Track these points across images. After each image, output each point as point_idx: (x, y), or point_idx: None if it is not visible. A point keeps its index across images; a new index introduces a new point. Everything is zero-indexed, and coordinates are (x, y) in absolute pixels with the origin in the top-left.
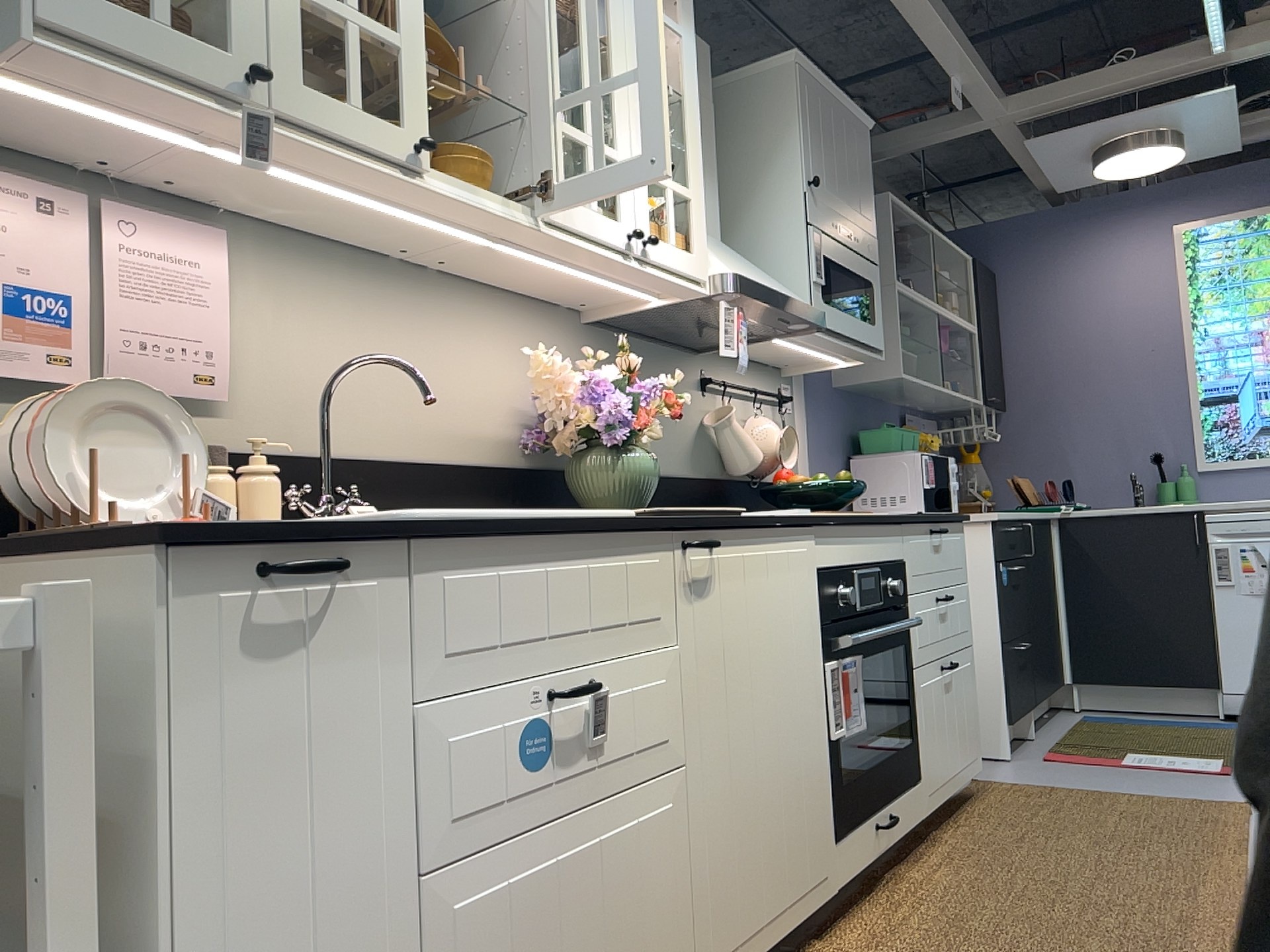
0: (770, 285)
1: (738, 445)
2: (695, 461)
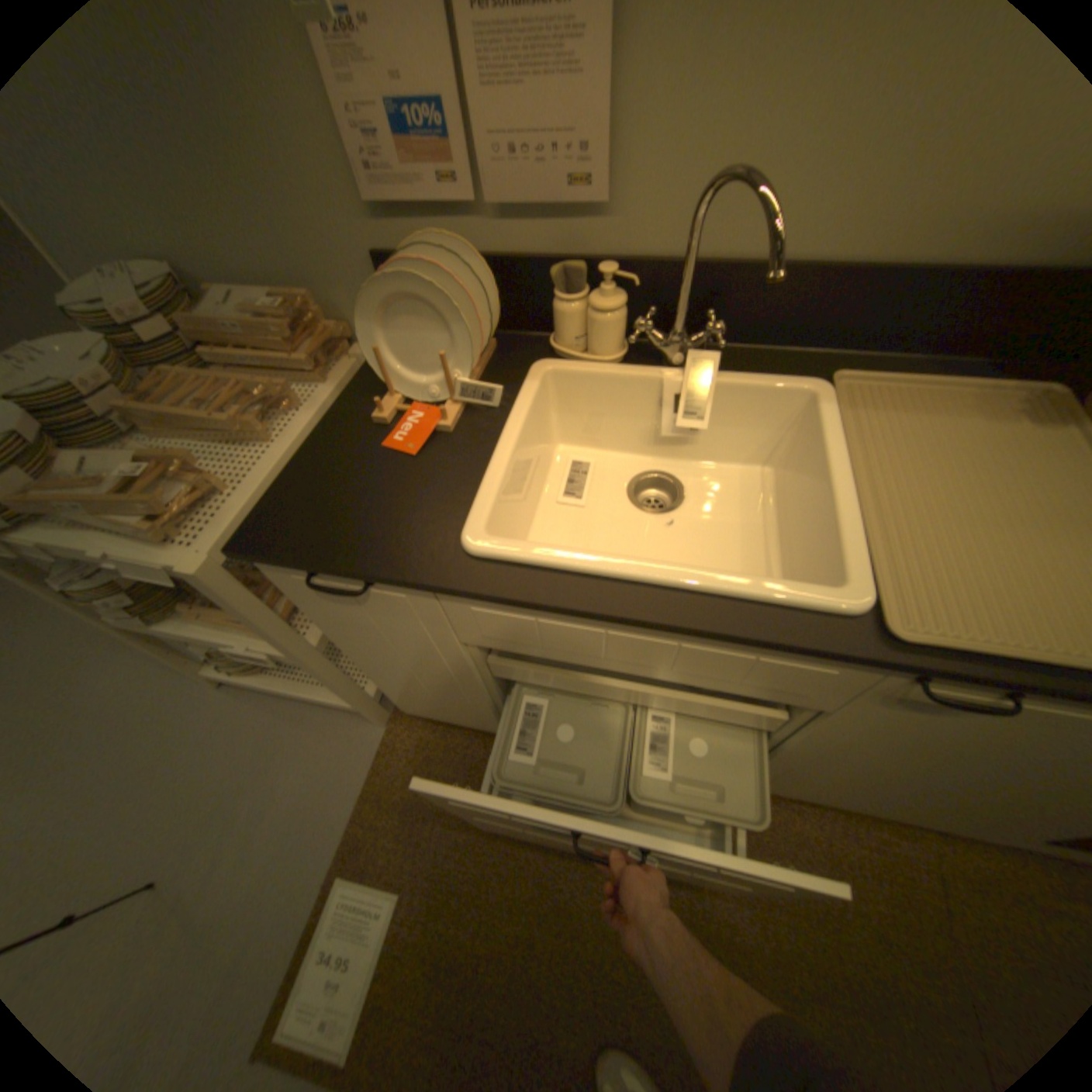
0: None
1: None
2: None
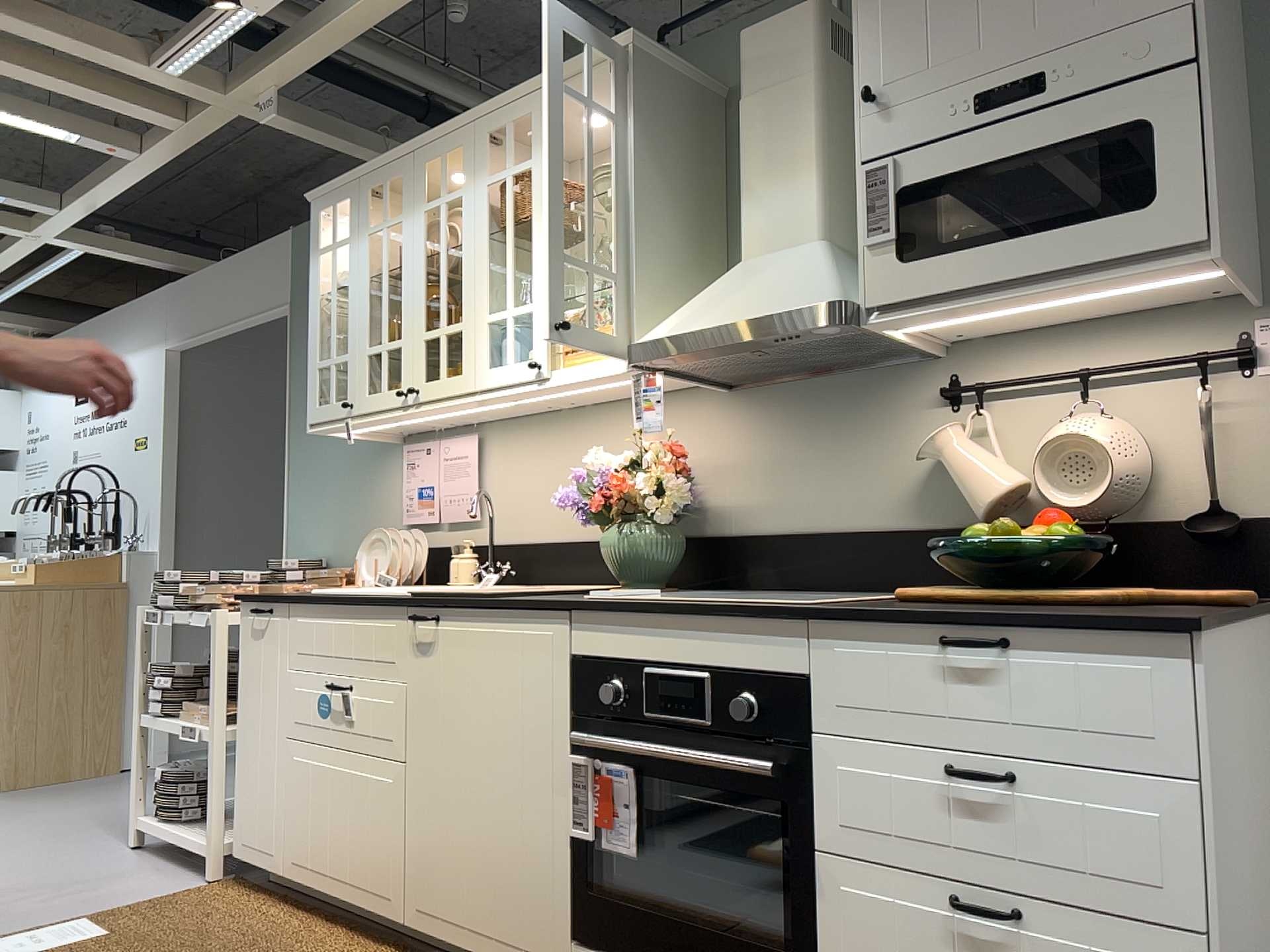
0: (724, 315)
1: (959, 479)
2: (918, 506)
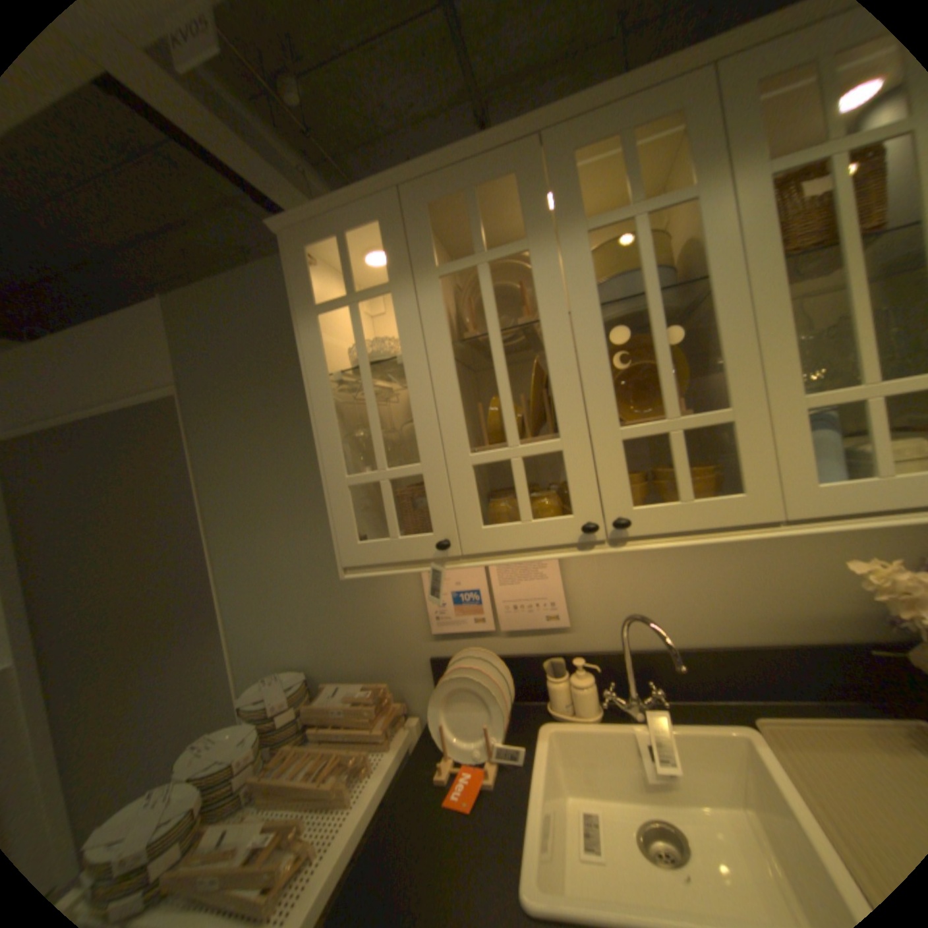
0: None
1: None
2: None
